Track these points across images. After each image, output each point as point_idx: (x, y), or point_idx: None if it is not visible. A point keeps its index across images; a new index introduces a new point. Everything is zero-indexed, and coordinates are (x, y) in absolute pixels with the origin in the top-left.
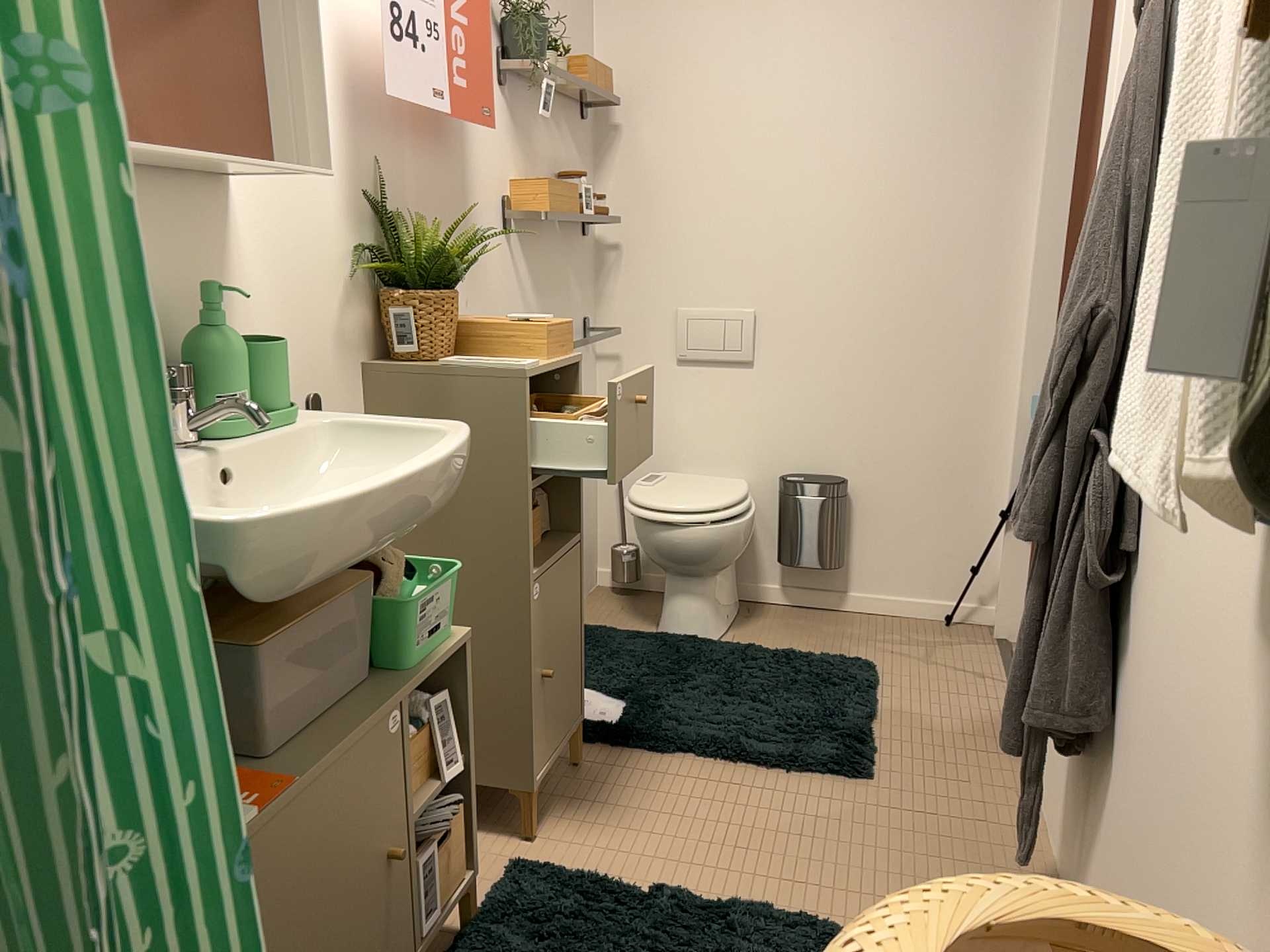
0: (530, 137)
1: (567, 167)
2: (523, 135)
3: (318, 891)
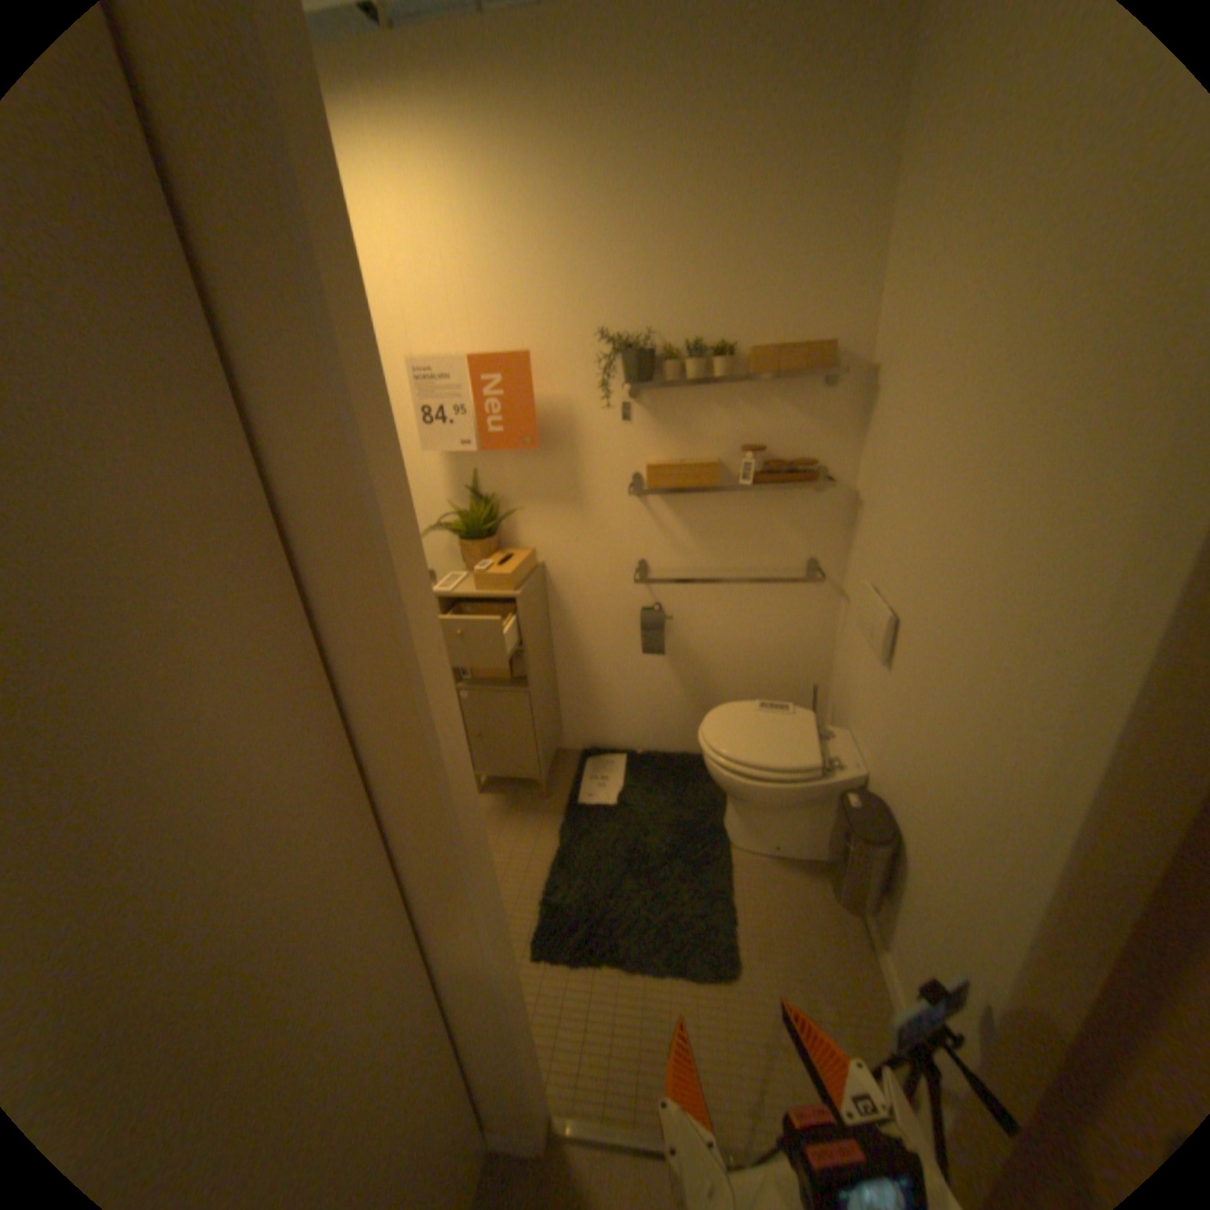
0: (684, 419)
1: (773, 430)
2: (670, 420)
3: None
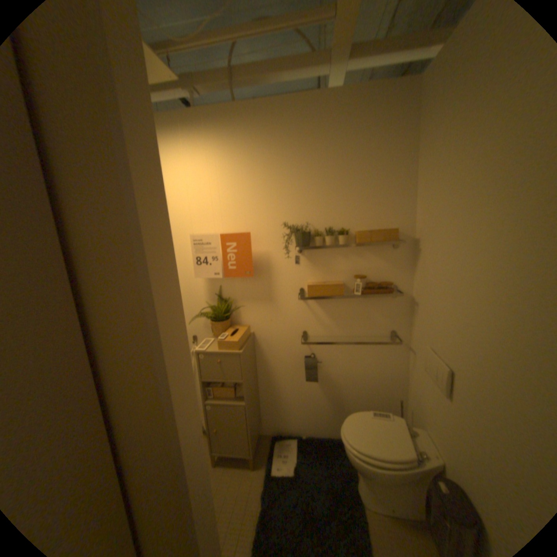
0: (325, 263)
1: (369, 268)
2: (318, 263)
3: None
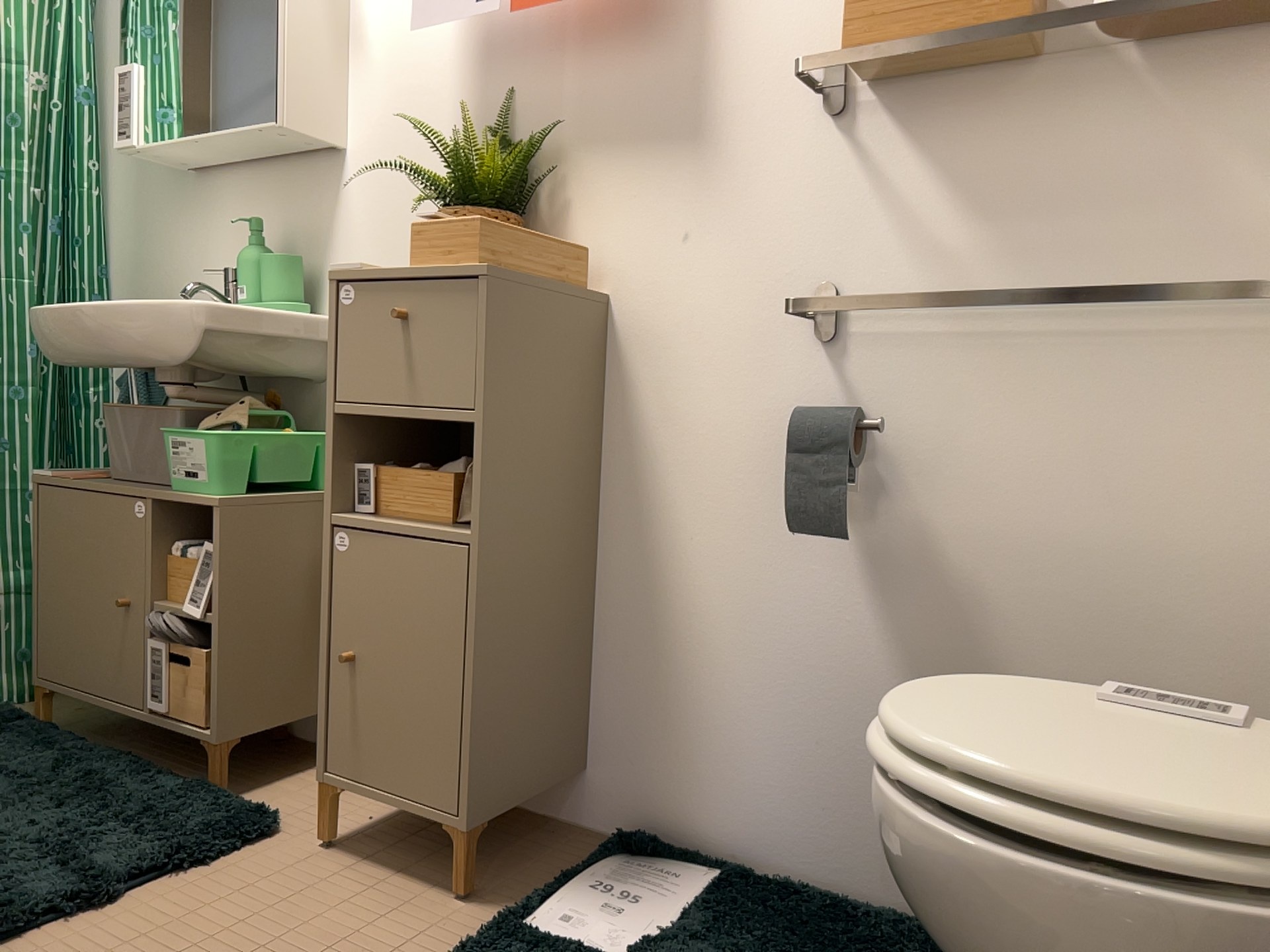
0: None
1: None
2: None
3: (73, 561)
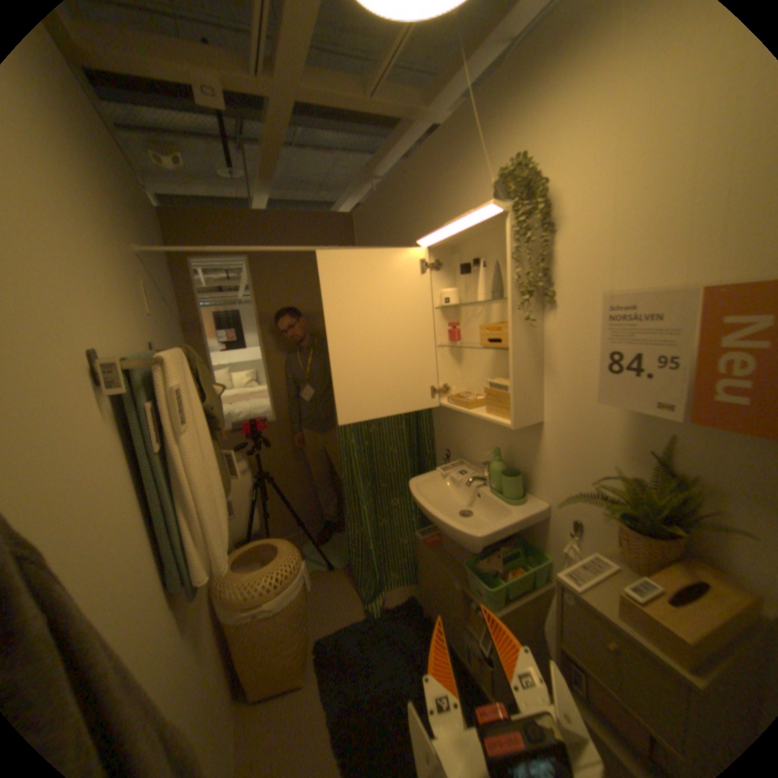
0: None
1: None
2: None
3: (433, 579)
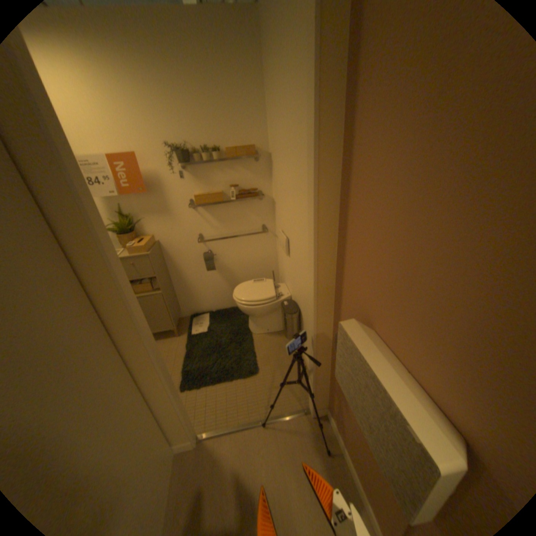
0: (206, 177)
1: (240, 179)
2: (201, 178)
3: None
